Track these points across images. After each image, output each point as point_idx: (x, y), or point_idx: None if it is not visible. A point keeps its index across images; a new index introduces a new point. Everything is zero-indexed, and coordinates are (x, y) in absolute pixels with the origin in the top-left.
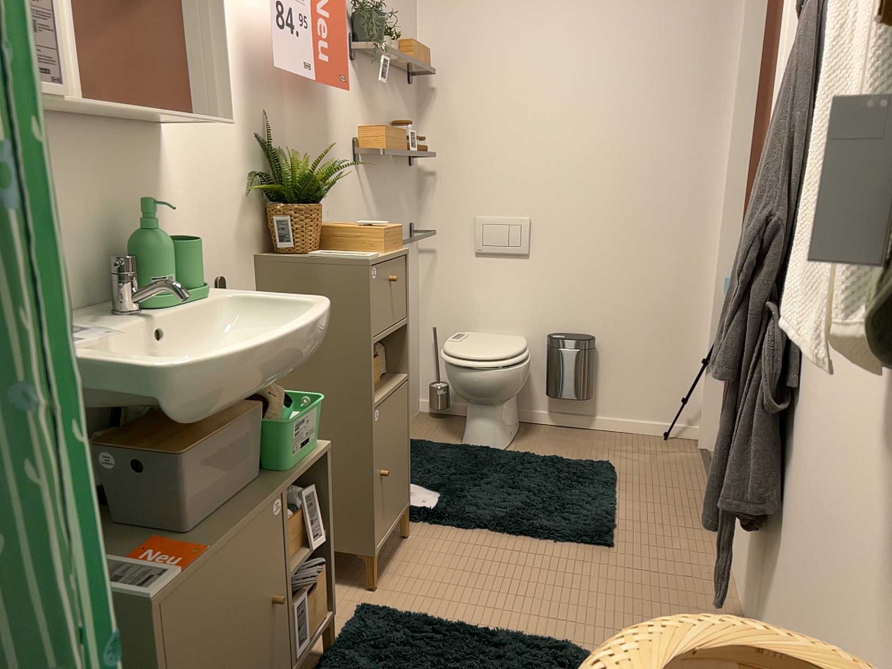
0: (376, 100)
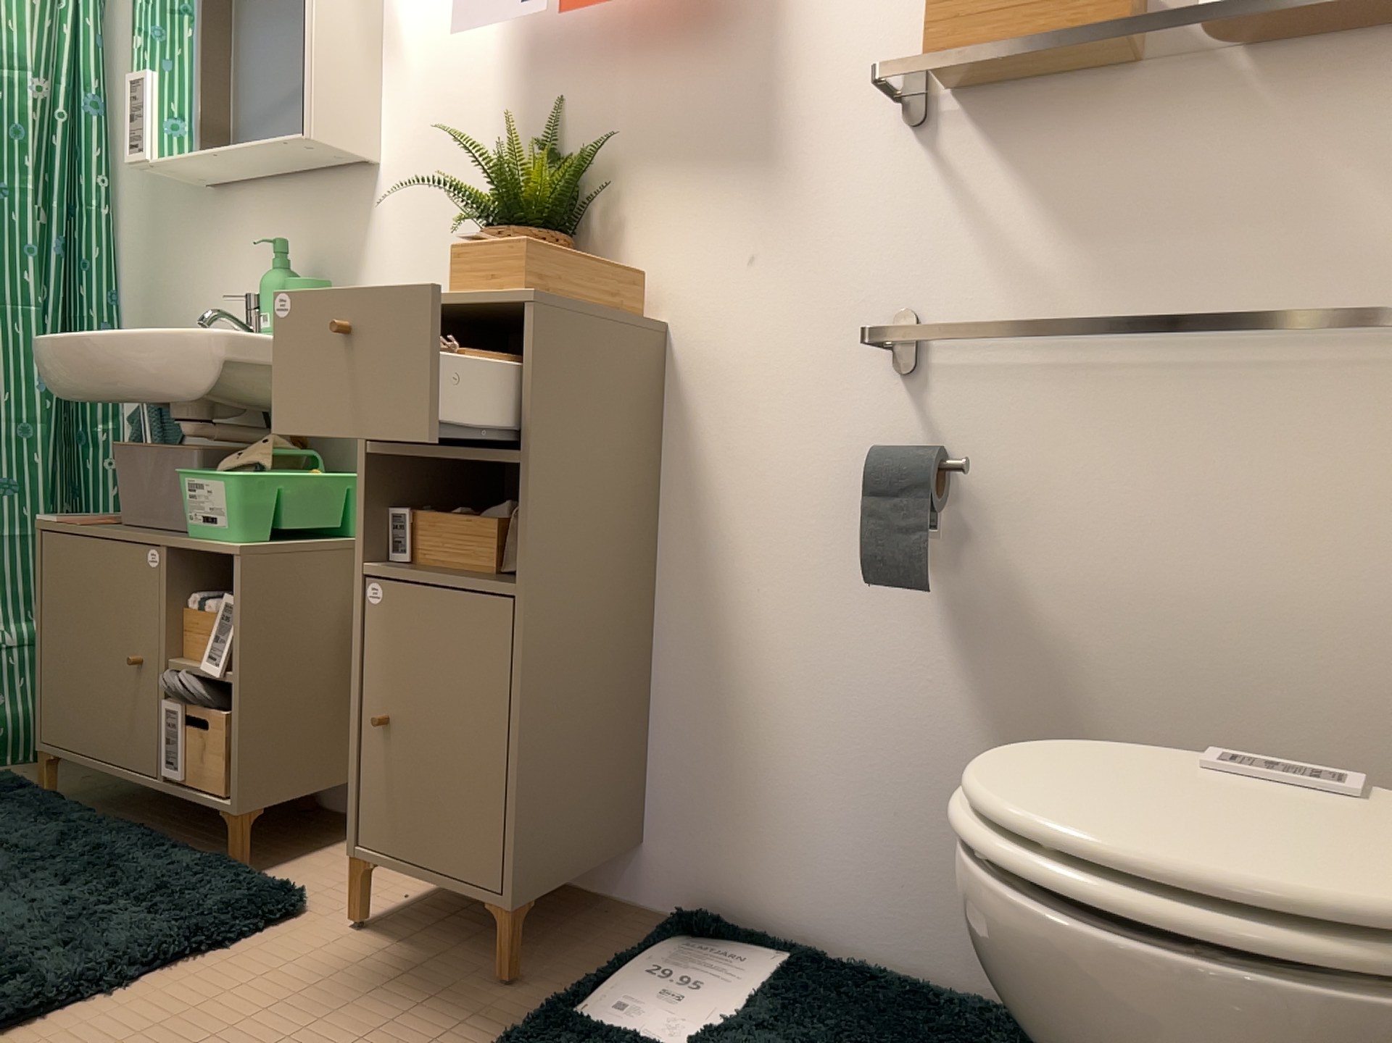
0: None
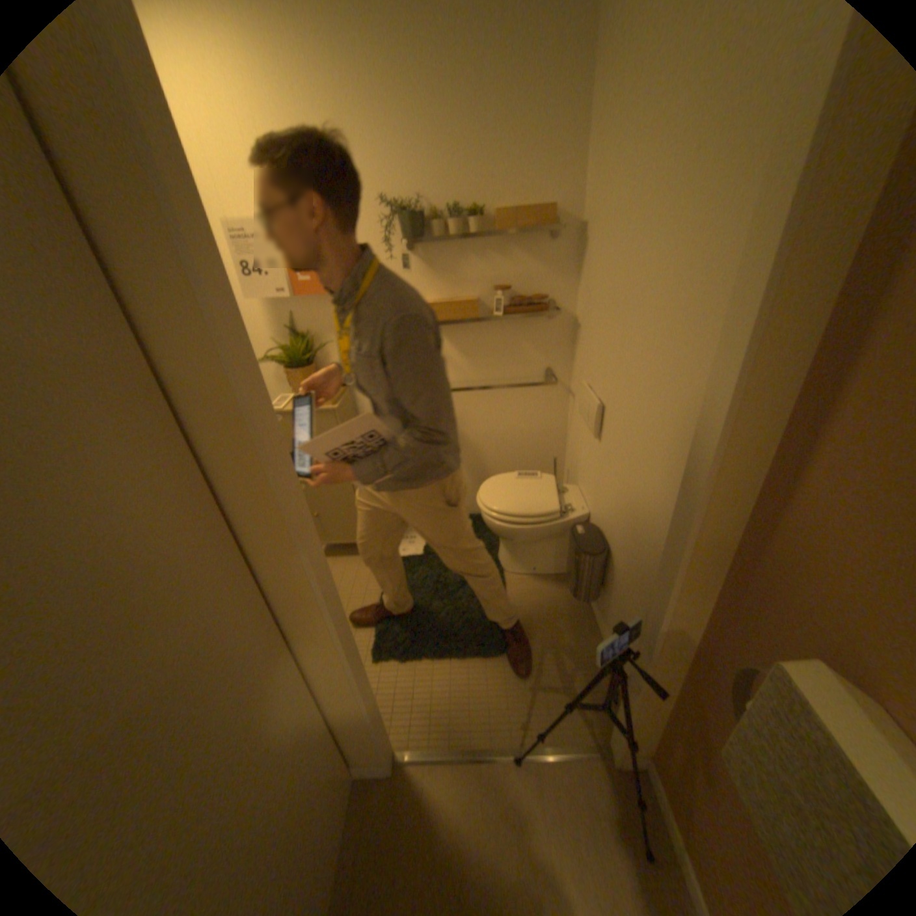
0: (457, 265)
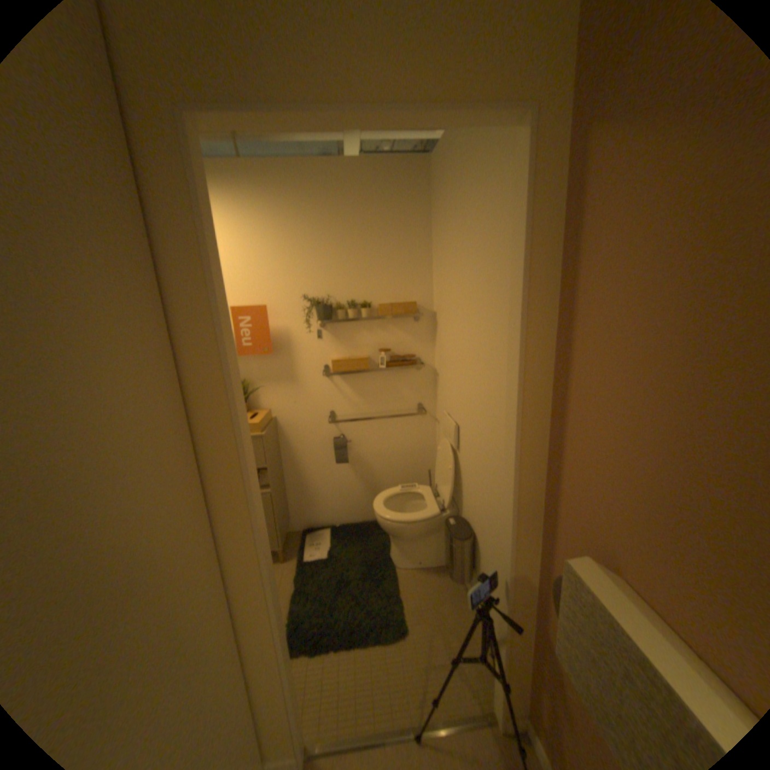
0: (353, 337)
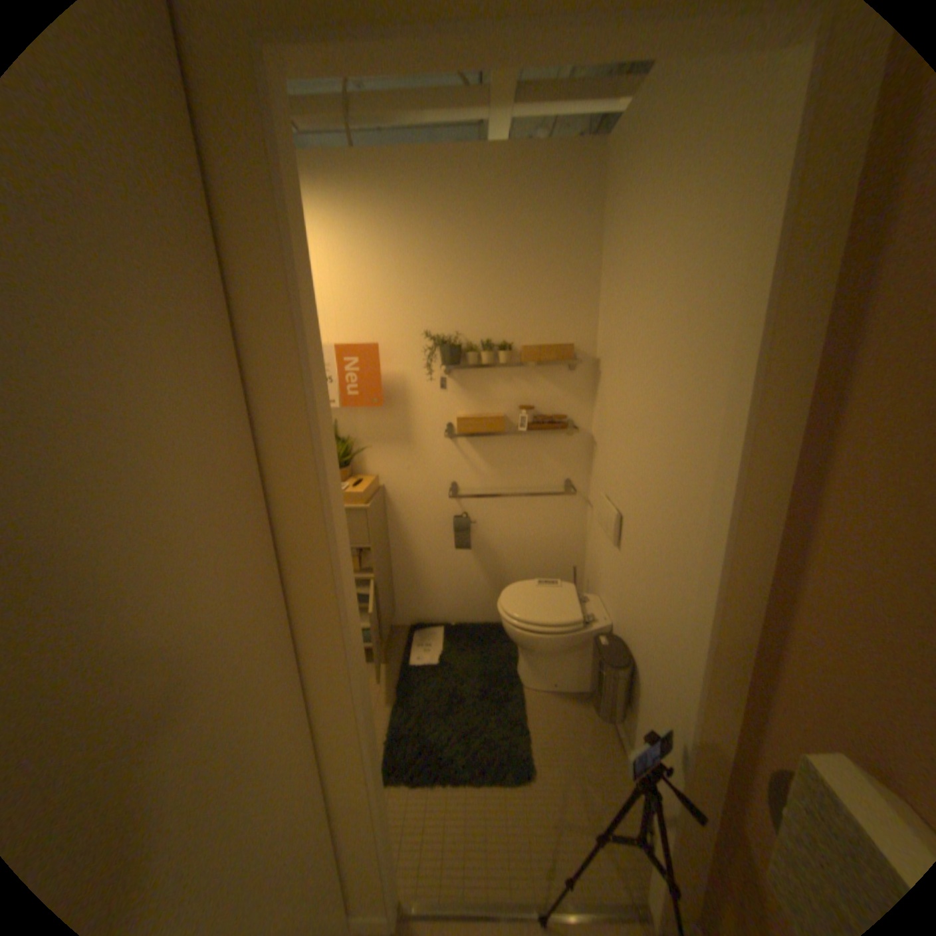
0: (486, 388)
